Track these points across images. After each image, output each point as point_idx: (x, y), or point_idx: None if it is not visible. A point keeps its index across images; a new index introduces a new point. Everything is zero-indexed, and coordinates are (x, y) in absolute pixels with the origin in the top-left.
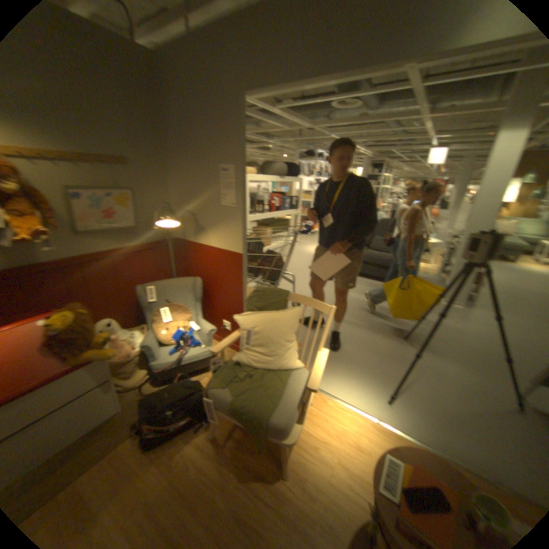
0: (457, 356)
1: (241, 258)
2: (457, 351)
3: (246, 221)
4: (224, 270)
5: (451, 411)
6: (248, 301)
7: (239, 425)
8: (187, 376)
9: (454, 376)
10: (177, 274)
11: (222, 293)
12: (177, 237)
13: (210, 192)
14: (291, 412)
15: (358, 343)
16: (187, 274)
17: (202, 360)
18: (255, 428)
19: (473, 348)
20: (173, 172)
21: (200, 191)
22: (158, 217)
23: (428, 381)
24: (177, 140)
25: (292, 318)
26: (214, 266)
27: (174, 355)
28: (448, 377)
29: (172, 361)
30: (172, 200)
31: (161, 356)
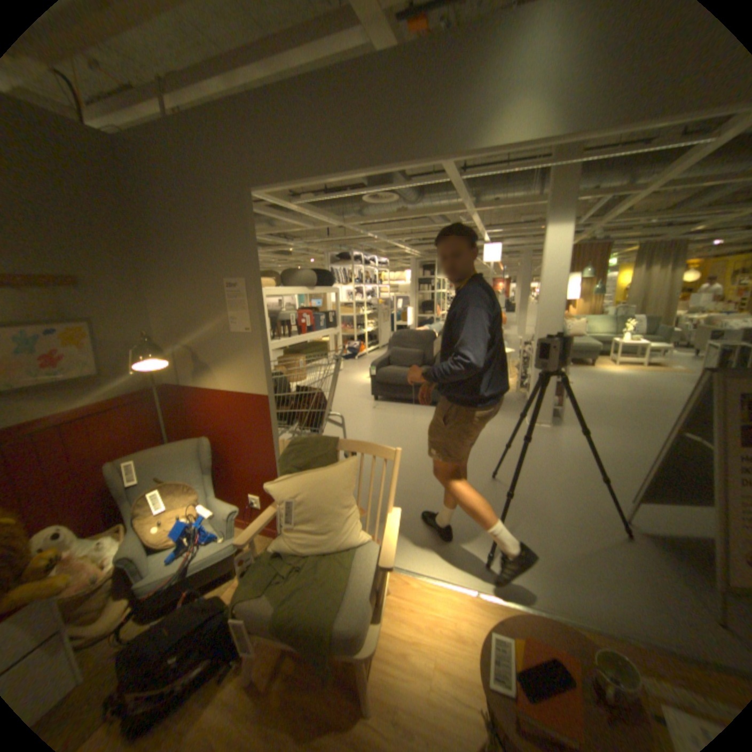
0: (554, 487)
1: (264, 401)
2: (552, 480)
3: (266, 350)
4: (241, 420)
5: (558, 558)
6: (281, 460)
7: (287, 649)
8: (197, 594)
9: (554, 512)
10: (167, 437)
11: (241, 456)
12: (162, 382)
13: (210, 315)
14: (361, 608)
15: (437, 492)
16: (184, 435)
17: (218, 562)
18: (311, 645)
19: (568, 473)
20: (151, 291)
21: (195, 315)
22: (131, 357)
23: (527, 525)
24: (154, 248)
25: (346, 474)
26: (225, 418)
27: (171, 564)
28: (548, 515)
29: (169, 574)
30: (152, 331)
31: (148, 570)
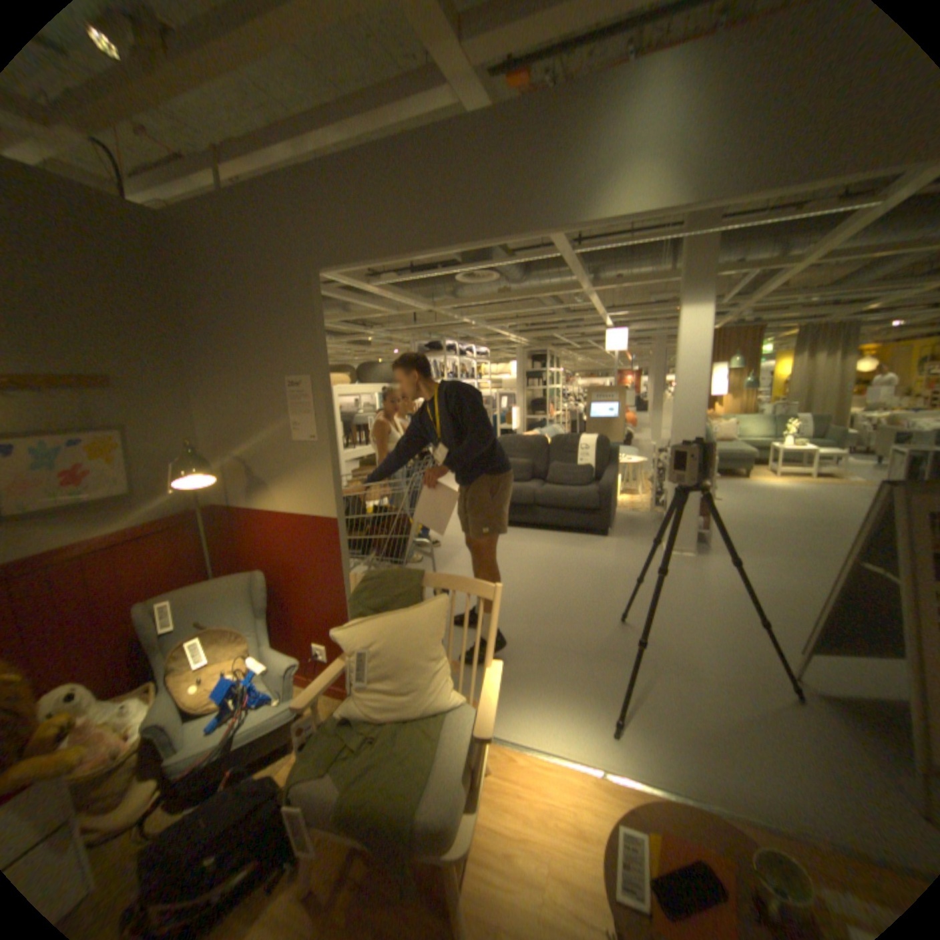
0: (700, 633)
1: (333, 525)
2: (698, 624)
3: (336, 462)
4: (305, 550)
5: (707, 727)
6: (352, 600)
7: (355, 847)
8: (244, 774)
9: (702, 667)
10: (213, 571)
11: (303, 594)
12: (209, 503)
13: (268, 421)
14: (451, 793)
15: (551, 641)
16: (233, 569)
17: (272, 732)
18: (386, 842)
19: (719, 616)
20: (198, 392)
21: (250, 421)
22: (171, 472)
23: (667, 684)
24: (203, 341)
25: (433, 617)
26: (285, 547)
27: (213, 734)
28: (693, 671)
29: (209, 747)
30: (198, 440)
31: (184, 742)
